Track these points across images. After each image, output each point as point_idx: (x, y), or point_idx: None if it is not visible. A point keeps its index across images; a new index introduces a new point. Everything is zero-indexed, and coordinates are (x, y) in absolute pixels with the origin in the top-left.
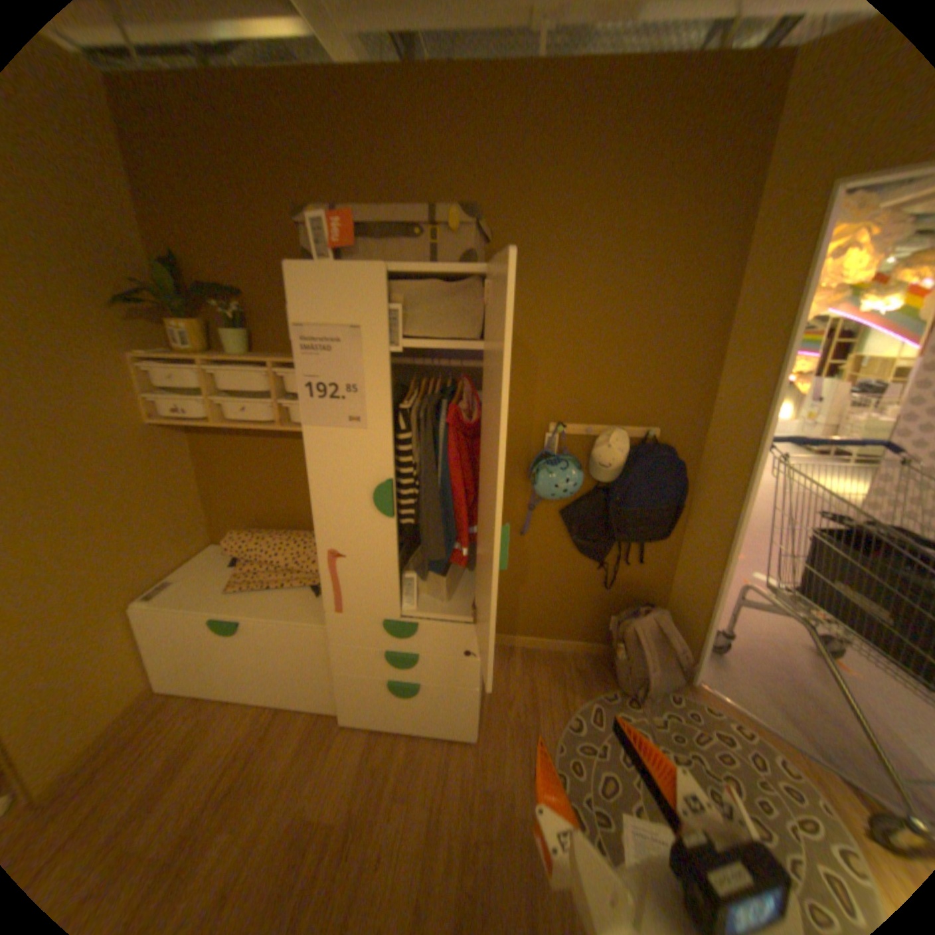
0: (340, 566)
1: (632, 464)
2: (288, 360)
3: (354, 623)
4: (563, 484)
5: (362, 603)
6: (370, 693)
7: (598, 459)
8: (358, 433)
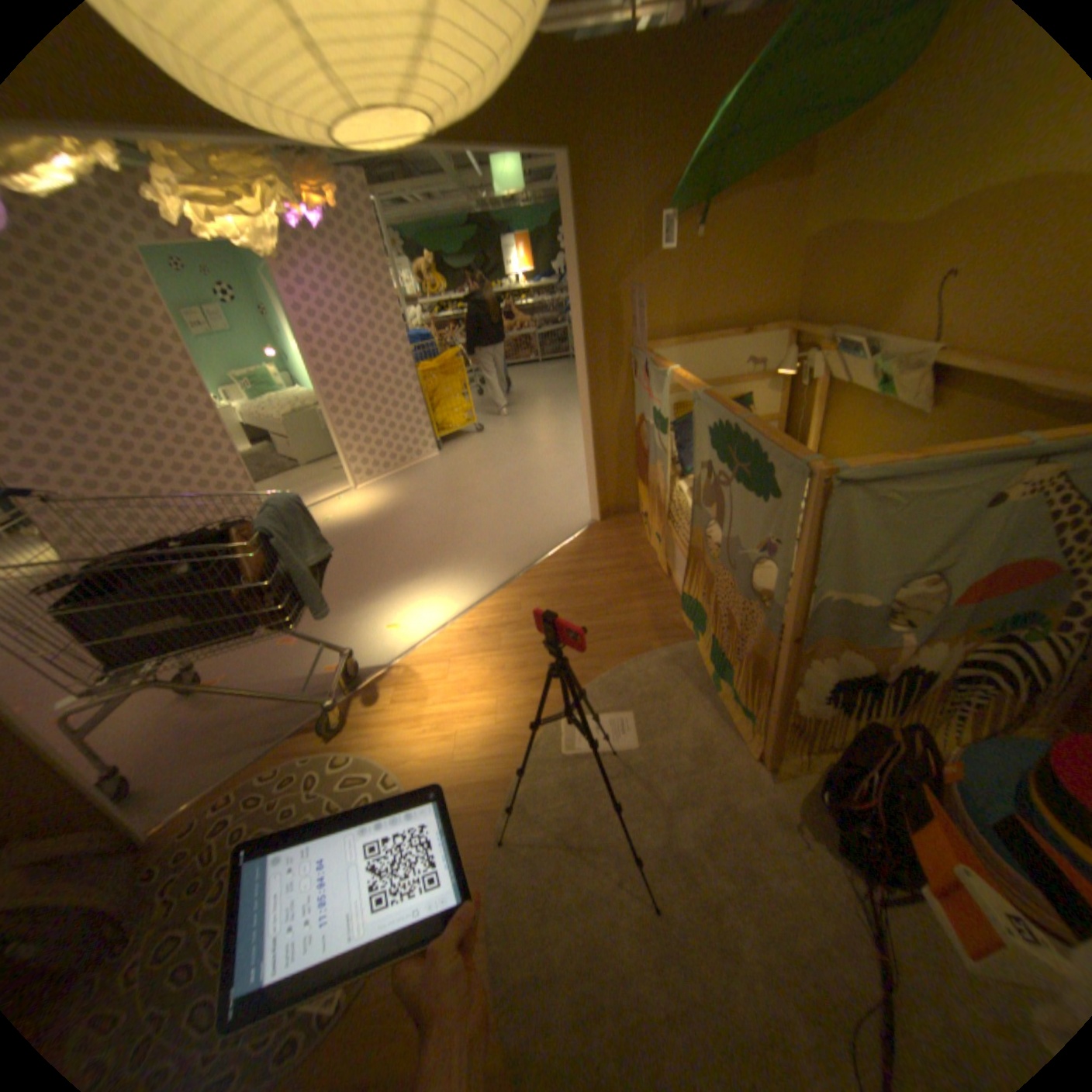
0: None
1: None
2: None
3: None
4: None
5: None
6: None
7: None
8: None
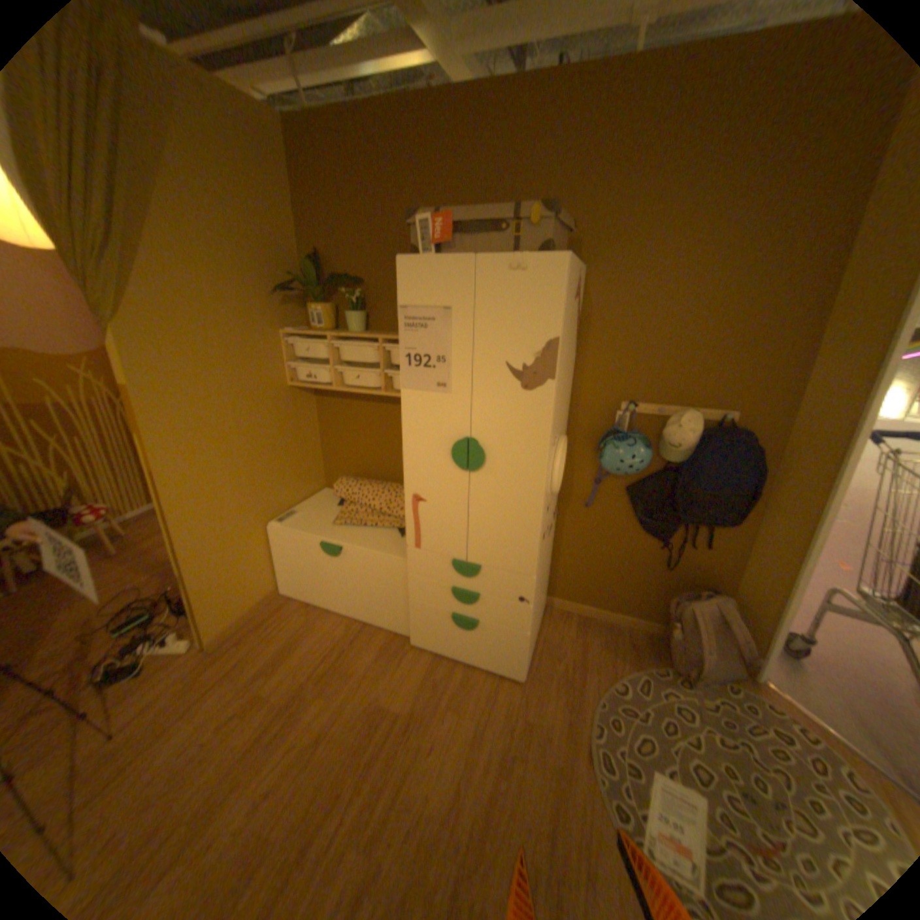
0: (421, 509)
1: (704, 445)
2: (393, 337)
3: (429, 559)
4: (629, 460)
5: (436, 542)
6: (437, 622)
7: (668, 439)
8: (442, 397)
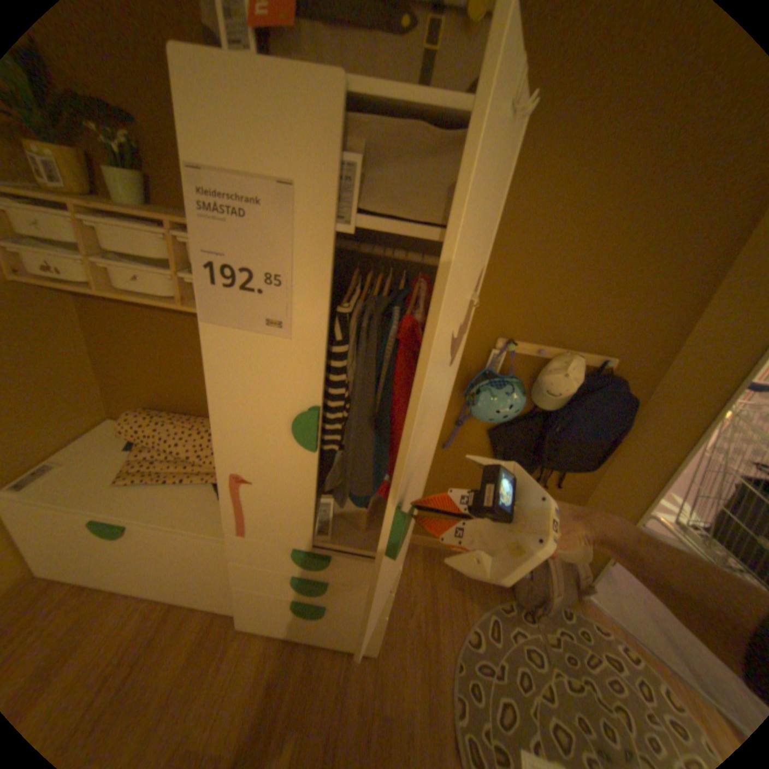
0: (244, 492)
1: (584, 395)
2: None
3: (258, 547)
4: (506, 410)
5: (269, 531)
6: (271, 608)
7: (549, 387)
8: (278, 342)
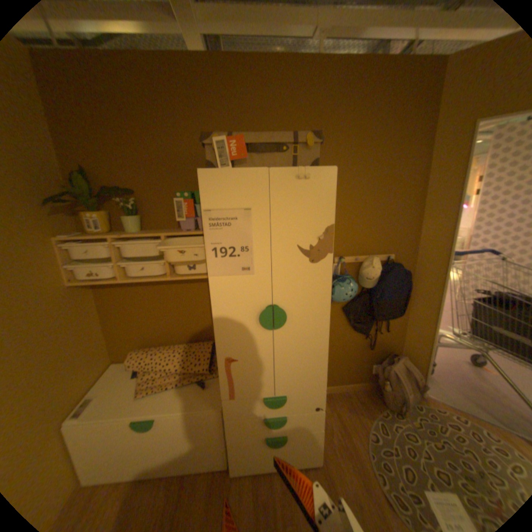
0: (233, 368)
1: (384, 275)
2: (175, 233)
3: (242, 404)
4: (350, 292)
5: (248, 389)
6: (252, 450)
7: (366, 275)
8: (247, 277)
